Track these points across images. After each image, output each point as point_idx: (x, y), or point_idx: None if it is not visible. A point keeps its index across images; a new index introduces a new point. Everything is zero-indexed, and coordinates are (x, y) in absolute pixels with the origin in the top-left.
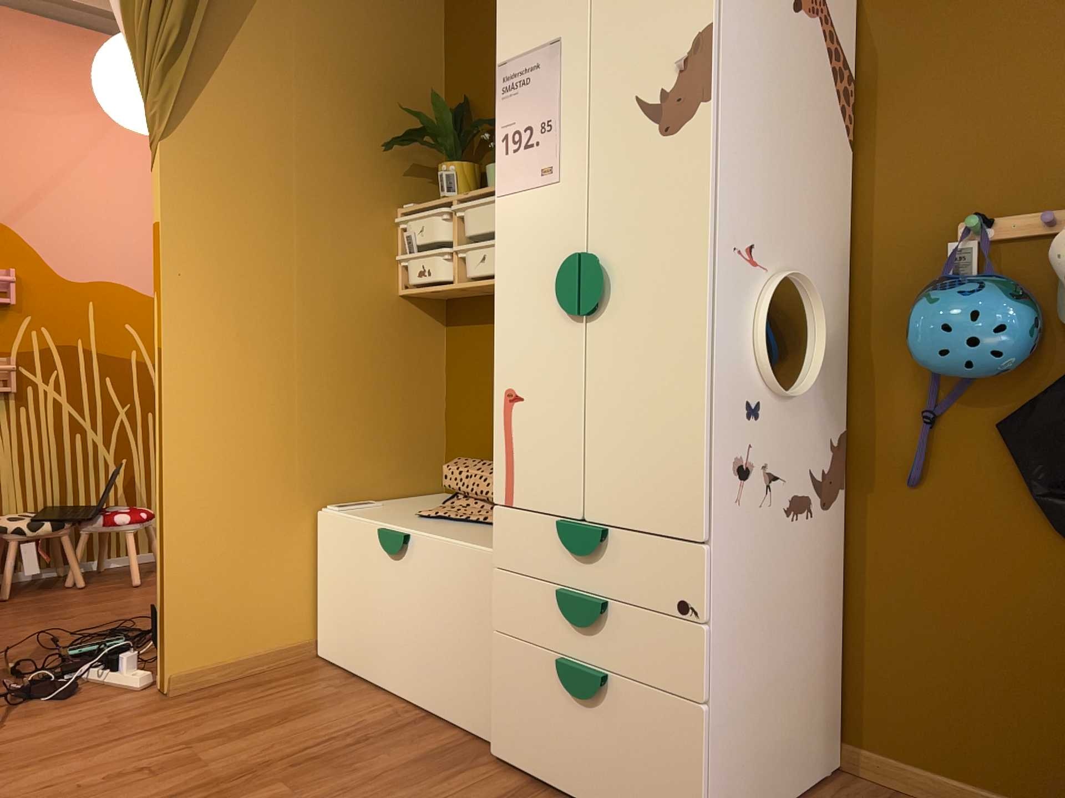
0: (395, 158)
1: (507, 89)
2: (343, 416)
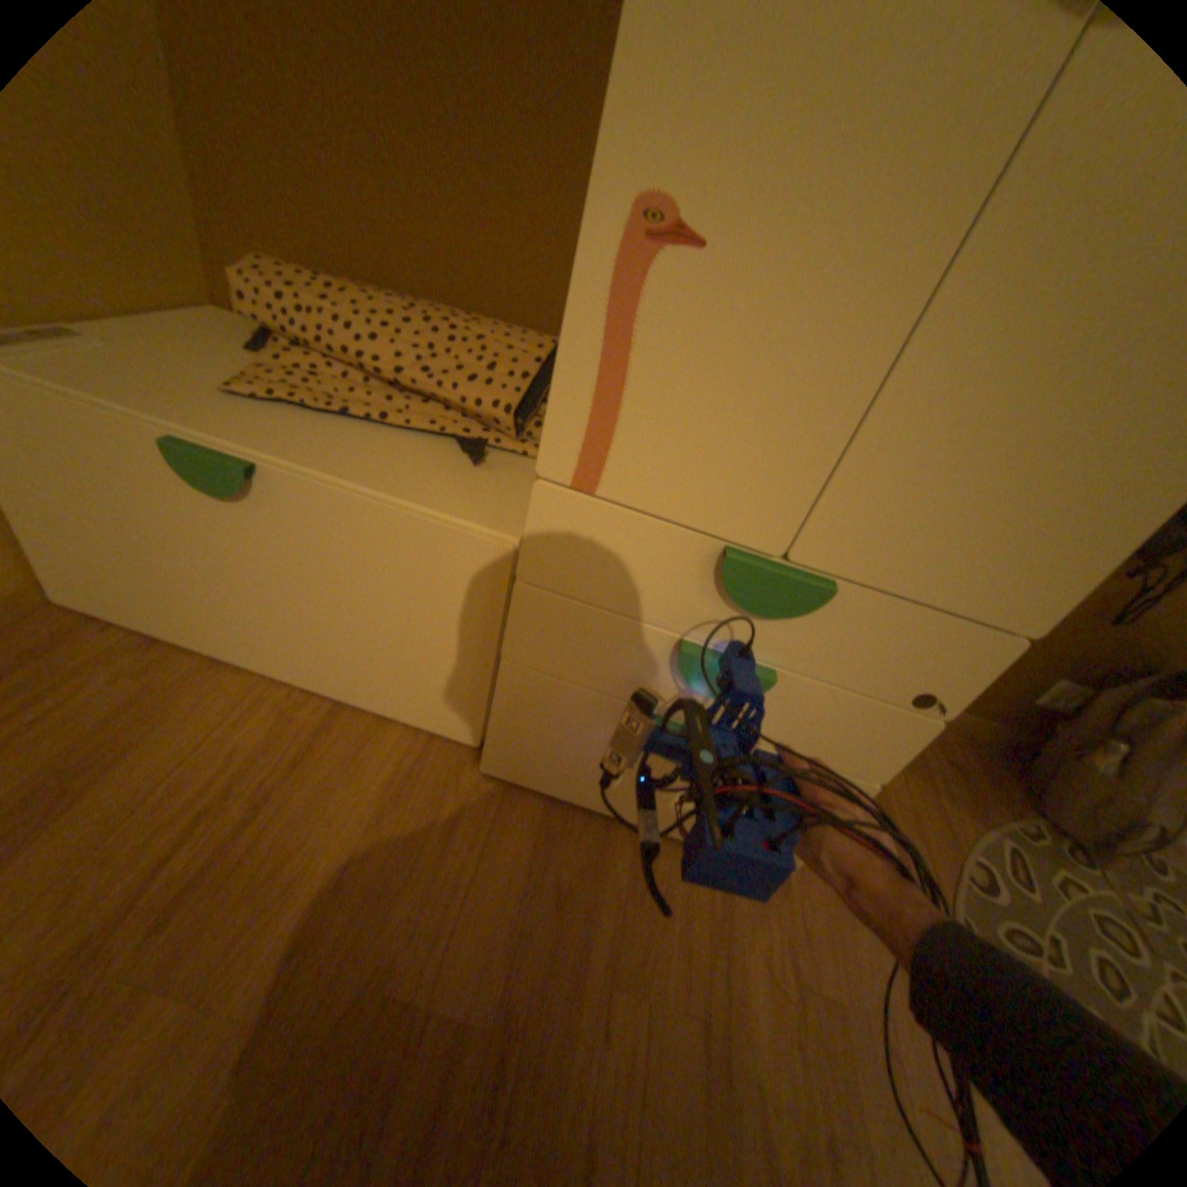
0: None
1: None
2: None
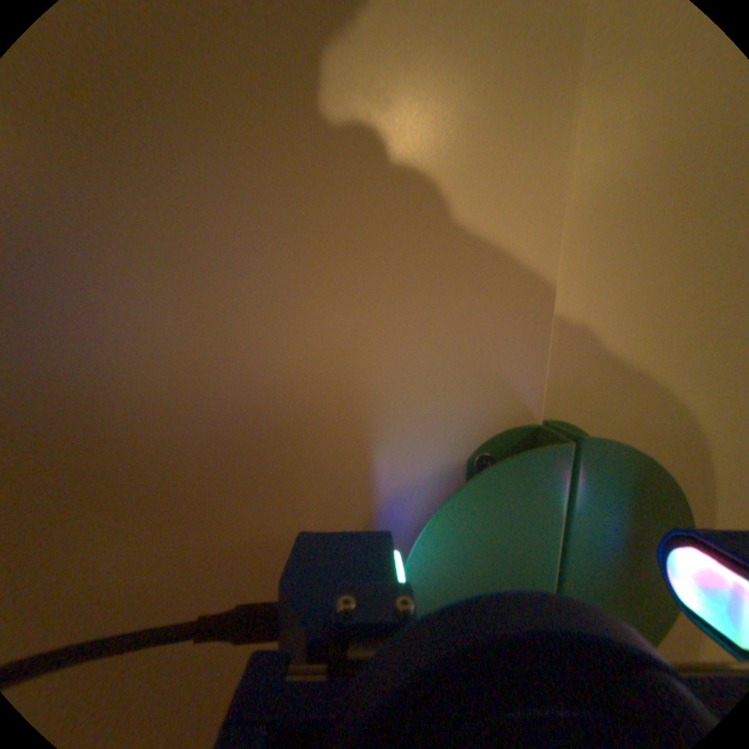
0: None
1: None
2: None
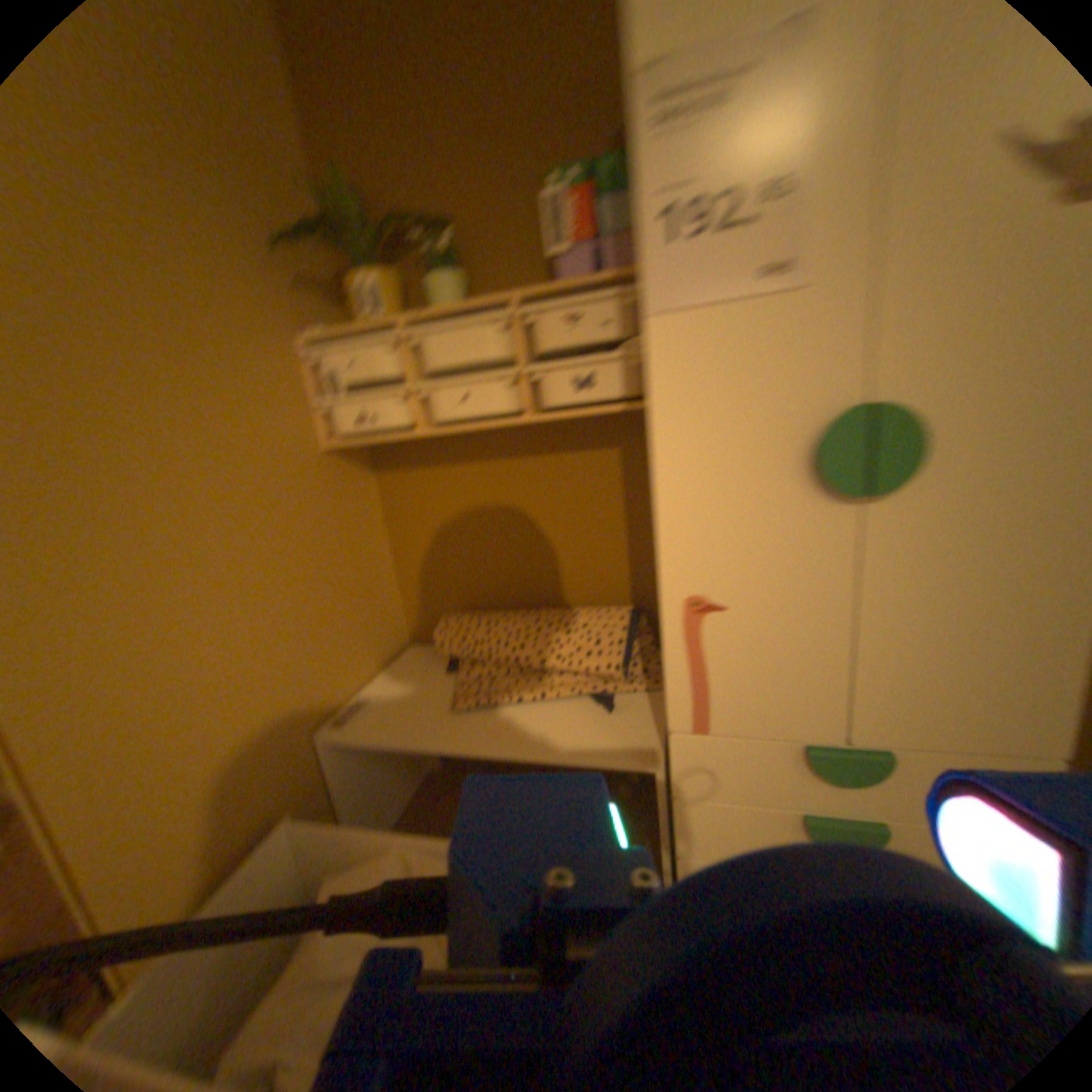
0: (278, 260)
1: (671, 114)
2: (307, 614)
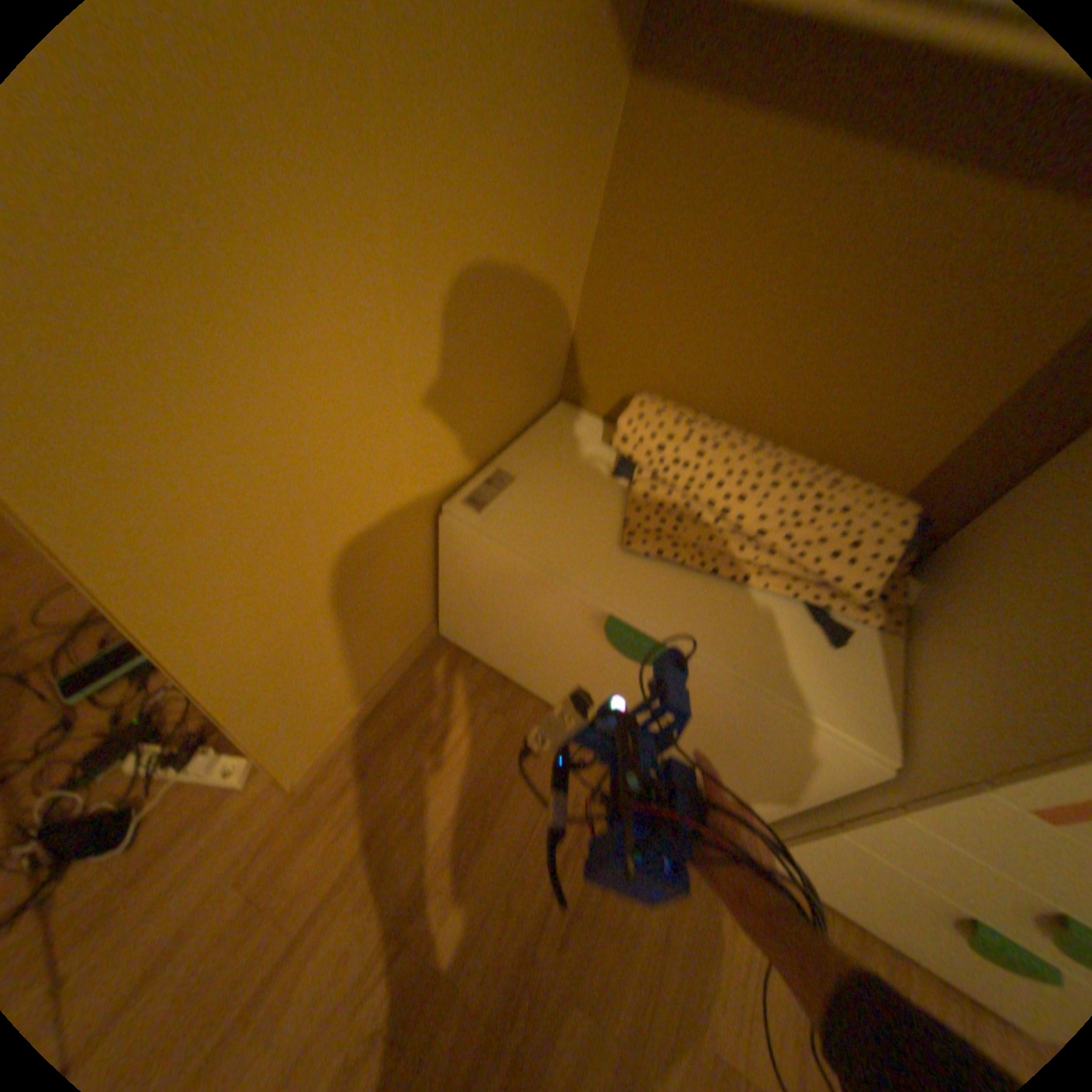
0: None
1: None
2: (476, 341)
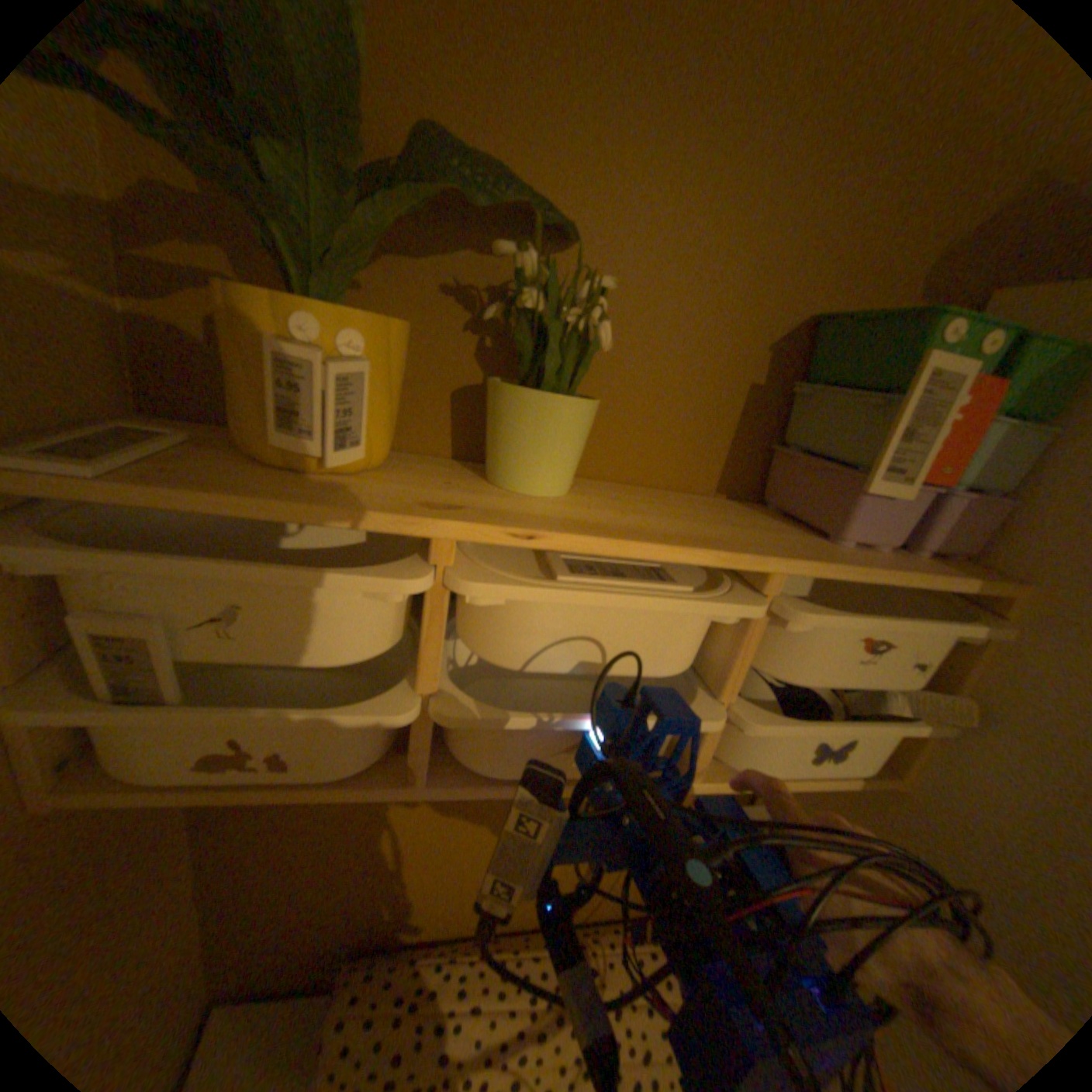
0: None
1: None
2: None
